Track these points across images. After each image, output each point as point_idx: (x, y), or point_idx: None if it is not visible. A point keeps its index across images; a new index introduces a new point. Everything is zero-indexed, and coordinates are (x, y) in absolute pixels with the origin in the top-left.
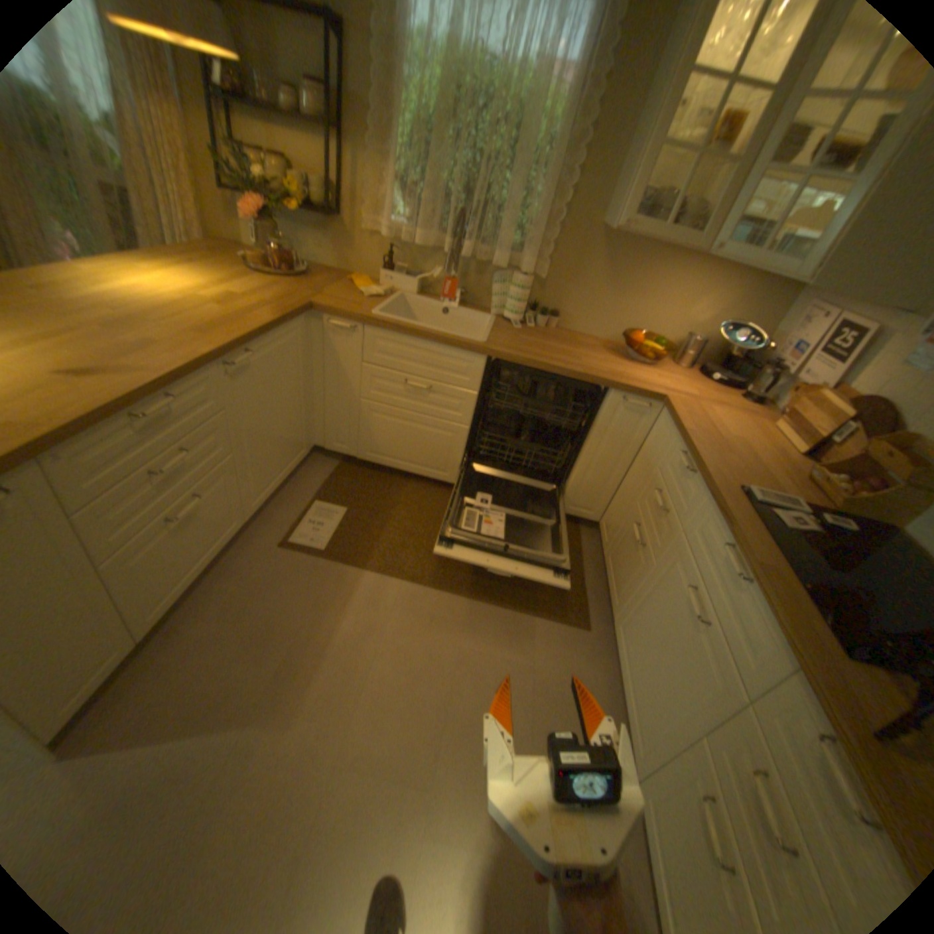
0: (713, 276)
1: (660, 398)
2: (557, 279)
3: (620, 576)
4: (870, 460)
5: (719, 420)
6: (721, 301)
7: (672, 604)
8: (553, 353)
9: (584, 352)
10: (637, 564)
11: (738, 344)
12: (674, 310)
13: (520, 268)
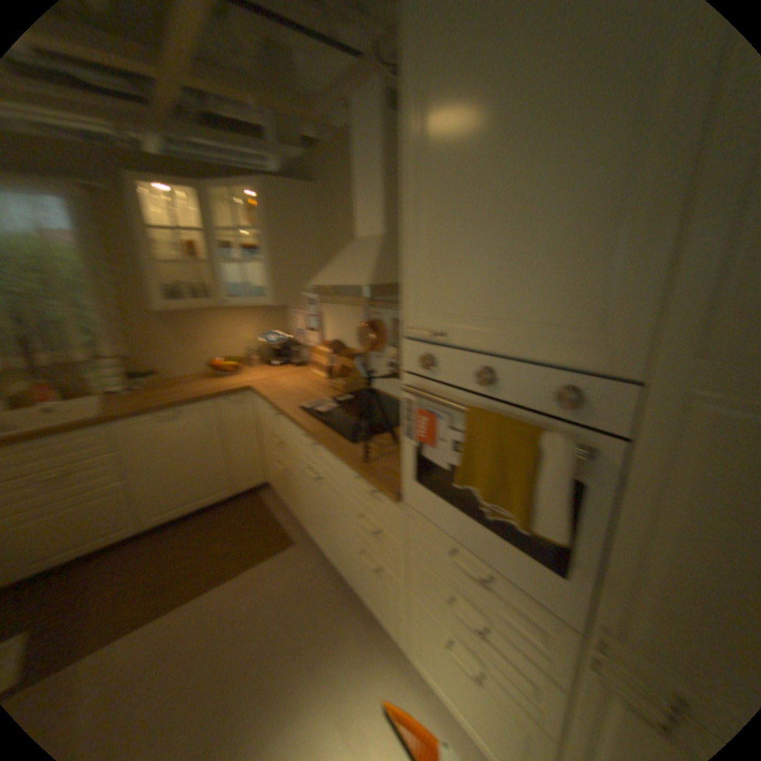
0: (234, 314)
1: (242, 388)
2: (131, 351)
3: (286, 498)
4: (340, 366)
5: (278, 383)
6: (248, 325)
7: (305, 485)
8: (154, 397)
9: (180, 386)
10: (286, 483)
11: (268, 342)
12: (225, 339)
13: (93, 355)
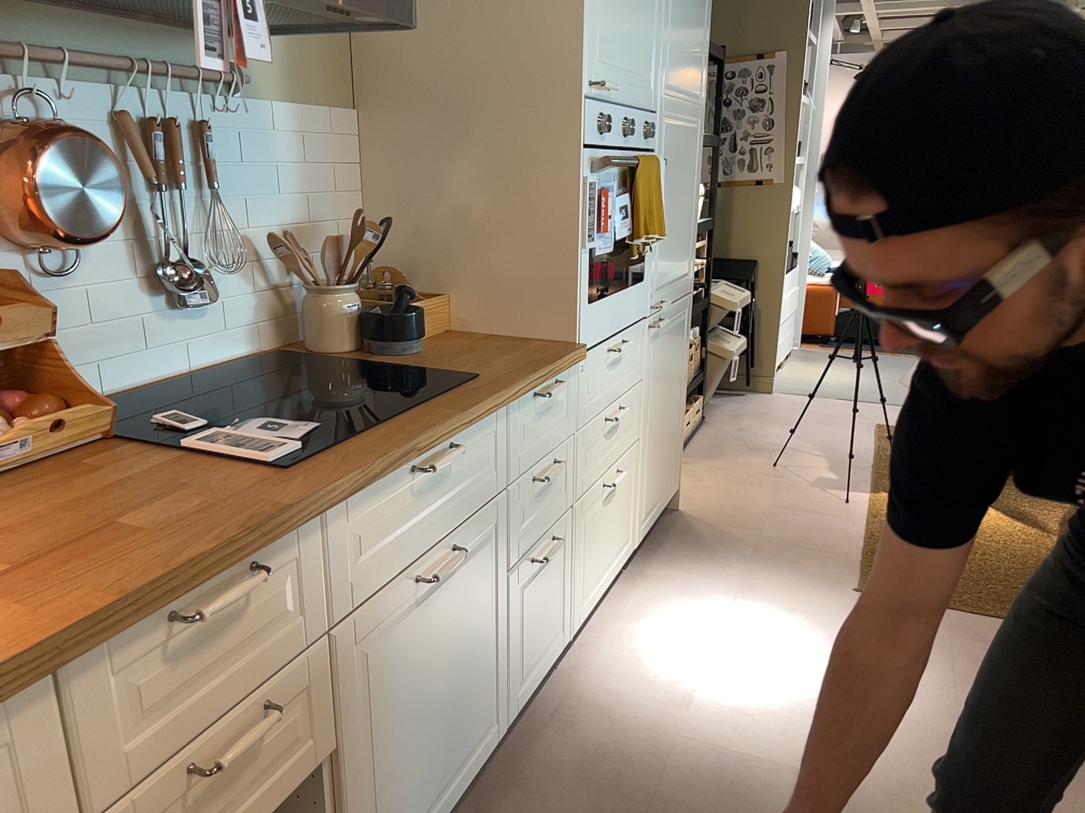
0: None
1: None
2: None
3: None
4: None
5: None
6: None
7: (402, 666)
8: None
9: None
10: None
11: None
12: None
13: None
